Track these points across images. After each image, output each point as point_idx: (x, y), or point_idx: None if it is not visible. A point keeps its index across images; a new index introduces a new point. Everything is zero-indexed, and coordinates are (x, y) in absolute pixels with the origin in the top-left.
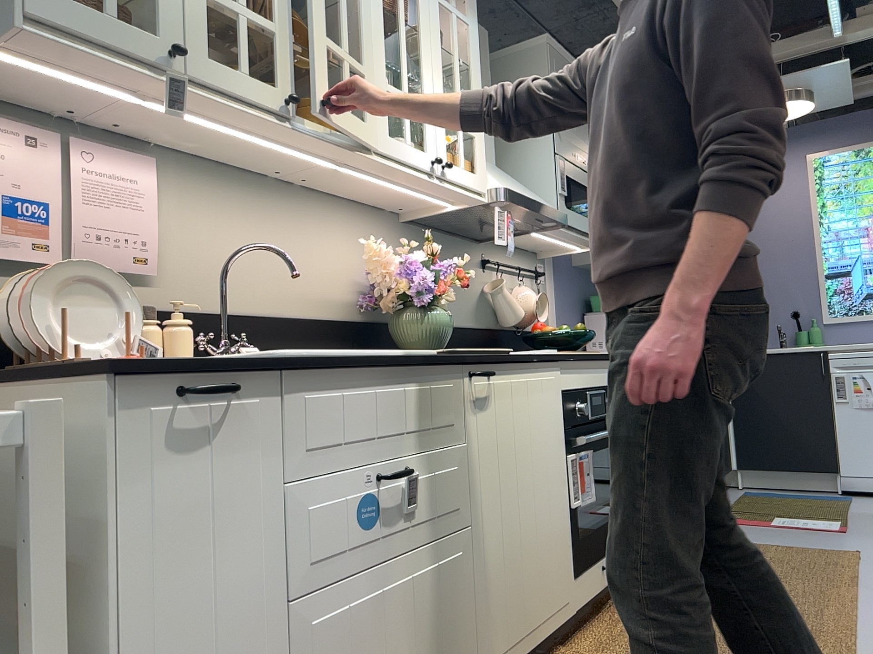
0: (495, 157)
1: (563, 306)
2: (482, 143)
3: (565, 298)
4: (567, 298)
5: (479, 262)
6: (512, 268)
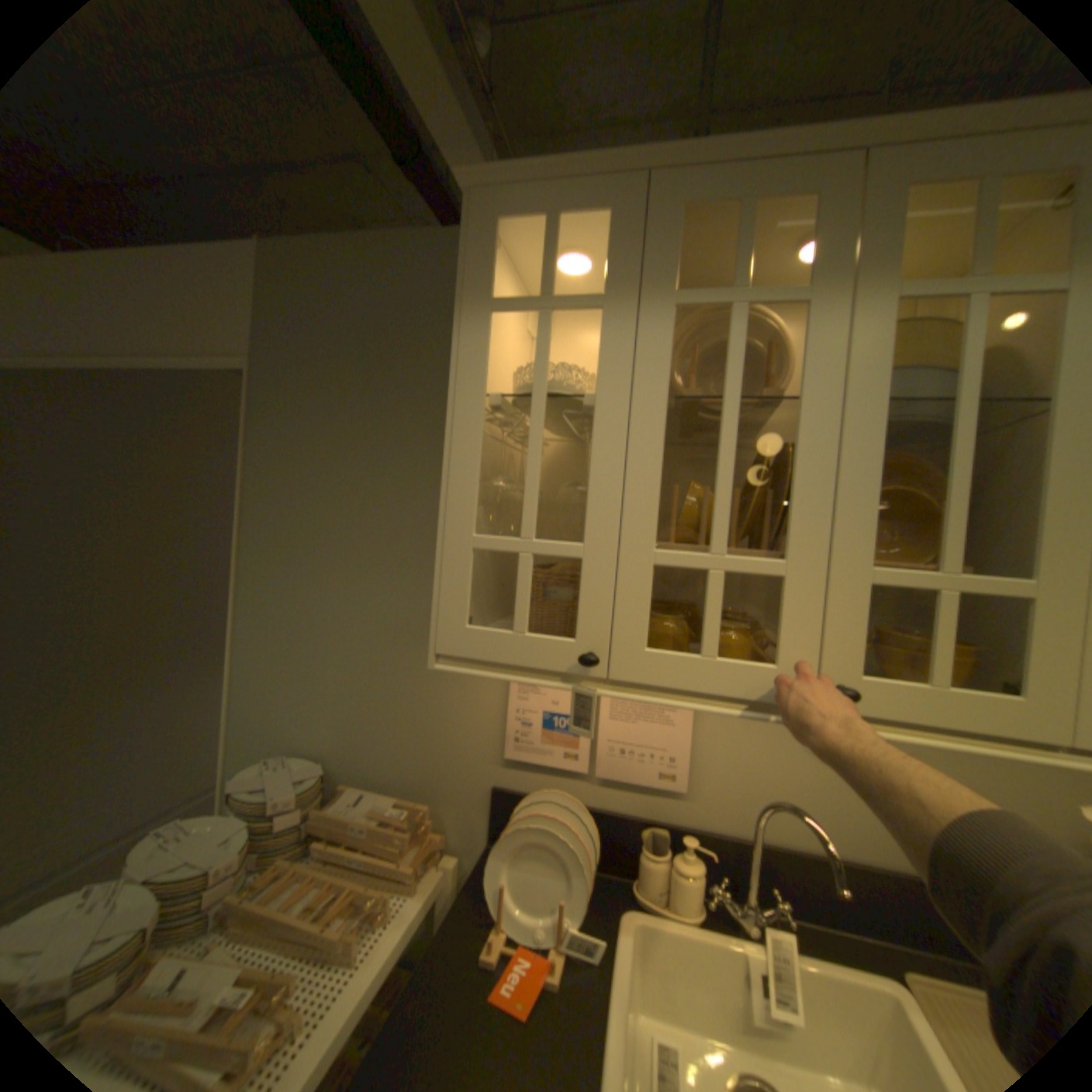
0: None
1: None
2: None
3: None
4: None
5: None
6: None
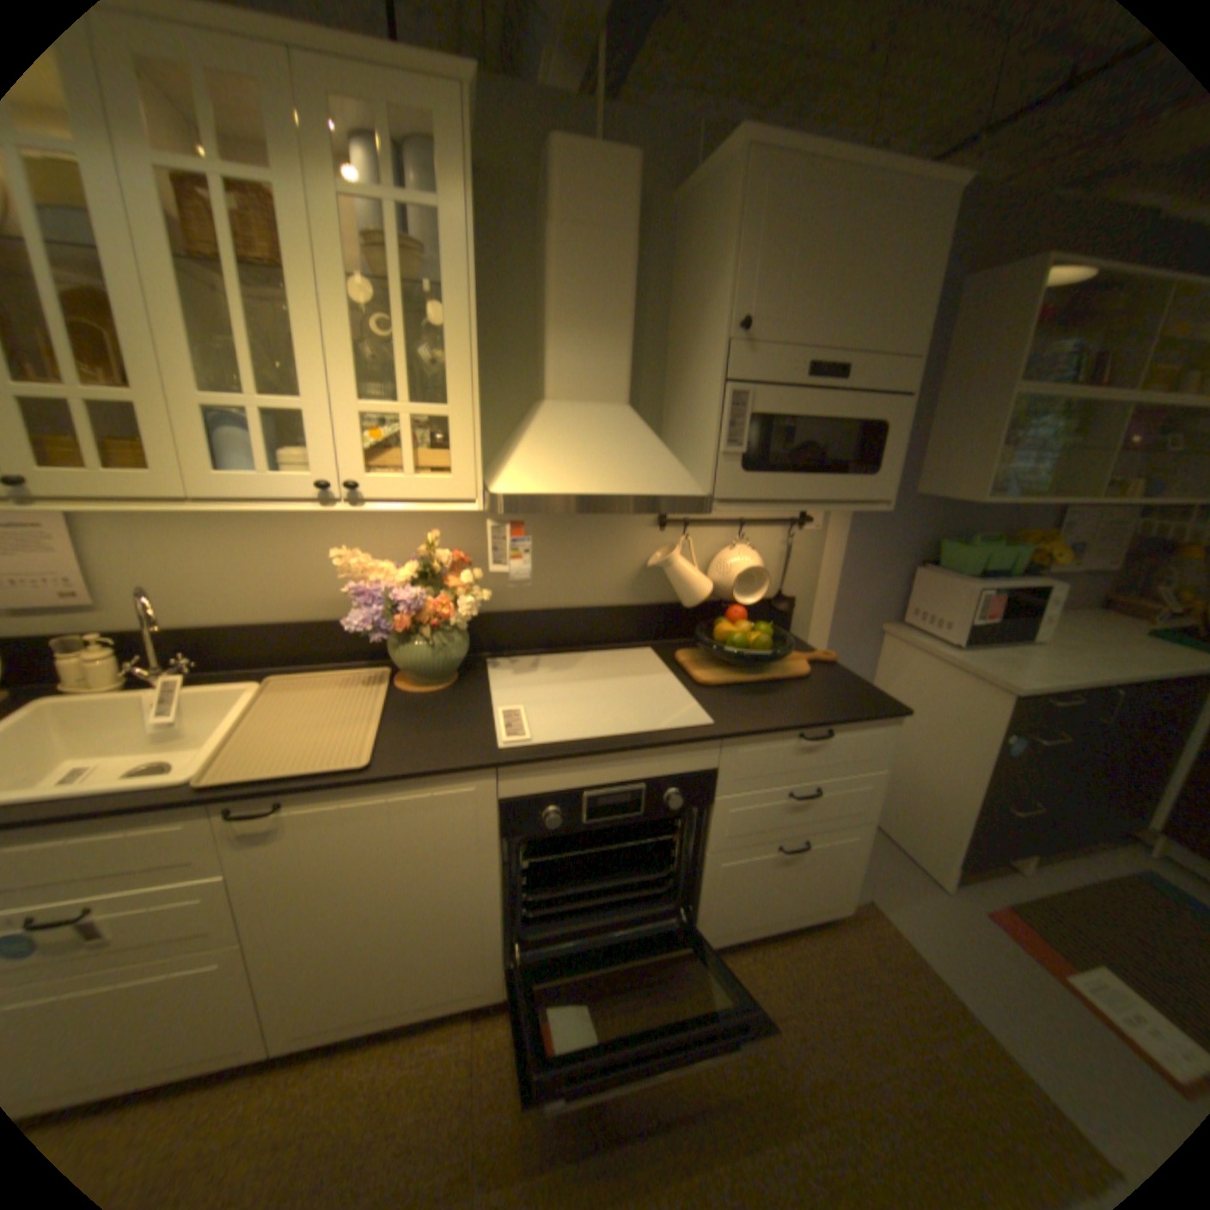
0: (622, 391)
1: (859, 557)
2: (466, 422)
3: (869, 545)
4: (876, 545)
5: (647, 521)
6: (723, 521)
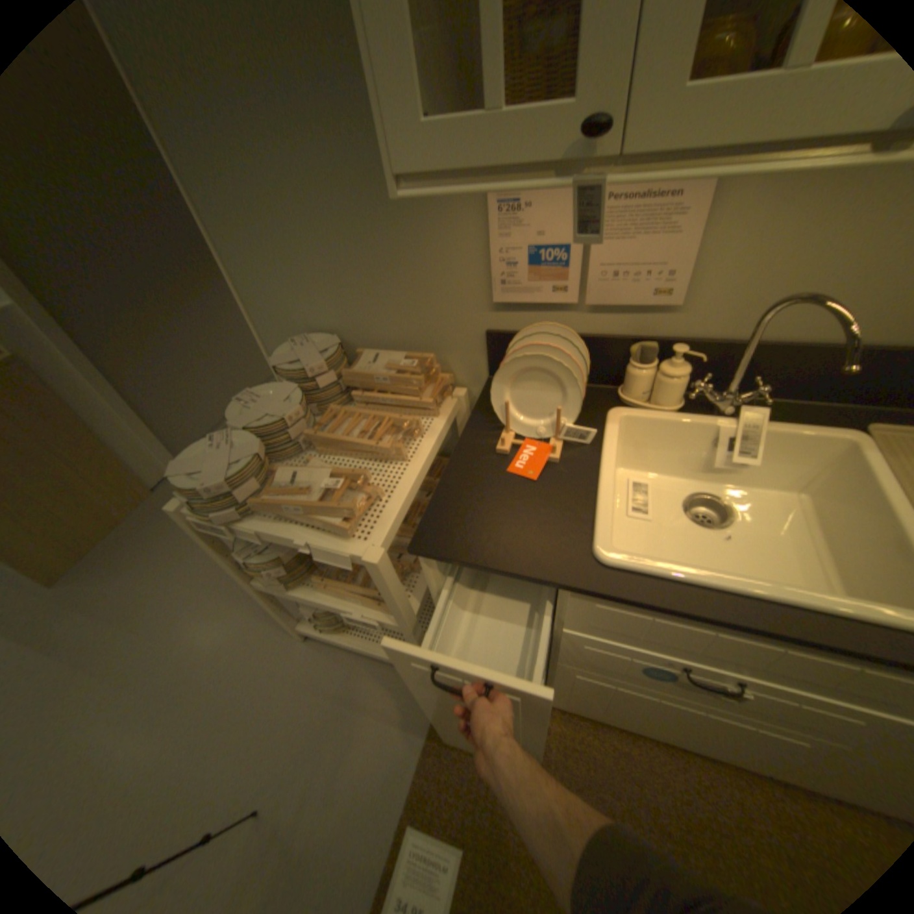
0: None
1: None
2: None
3: None
4: None
5: None
6: None
